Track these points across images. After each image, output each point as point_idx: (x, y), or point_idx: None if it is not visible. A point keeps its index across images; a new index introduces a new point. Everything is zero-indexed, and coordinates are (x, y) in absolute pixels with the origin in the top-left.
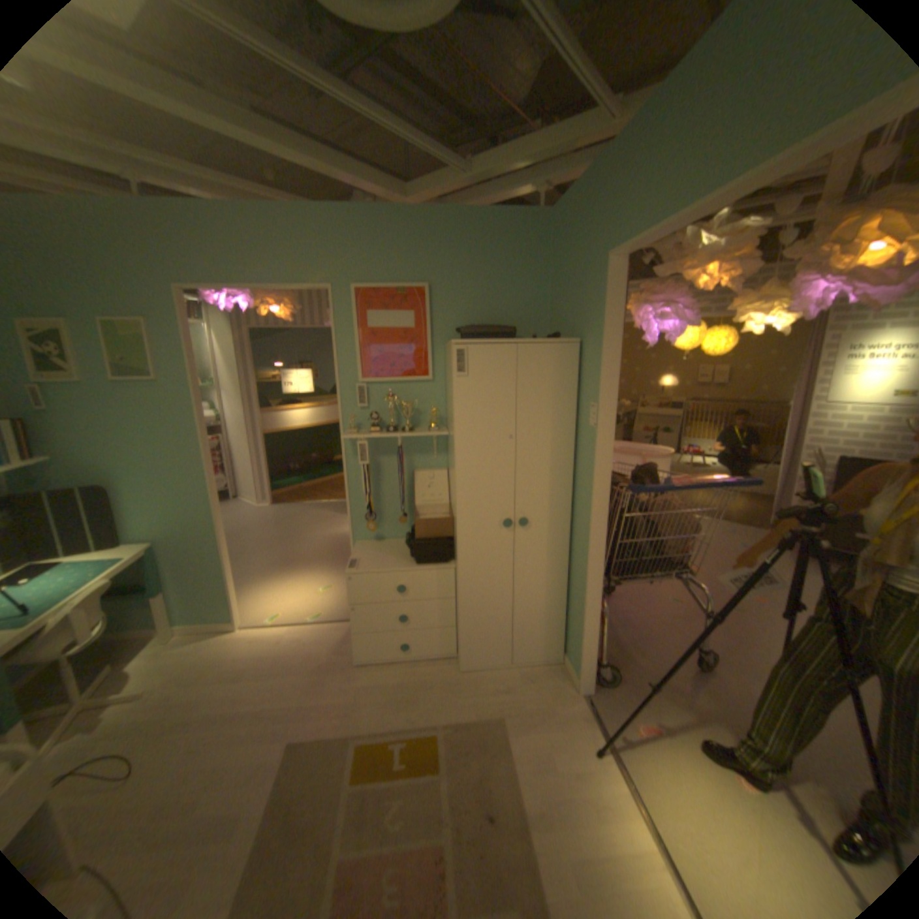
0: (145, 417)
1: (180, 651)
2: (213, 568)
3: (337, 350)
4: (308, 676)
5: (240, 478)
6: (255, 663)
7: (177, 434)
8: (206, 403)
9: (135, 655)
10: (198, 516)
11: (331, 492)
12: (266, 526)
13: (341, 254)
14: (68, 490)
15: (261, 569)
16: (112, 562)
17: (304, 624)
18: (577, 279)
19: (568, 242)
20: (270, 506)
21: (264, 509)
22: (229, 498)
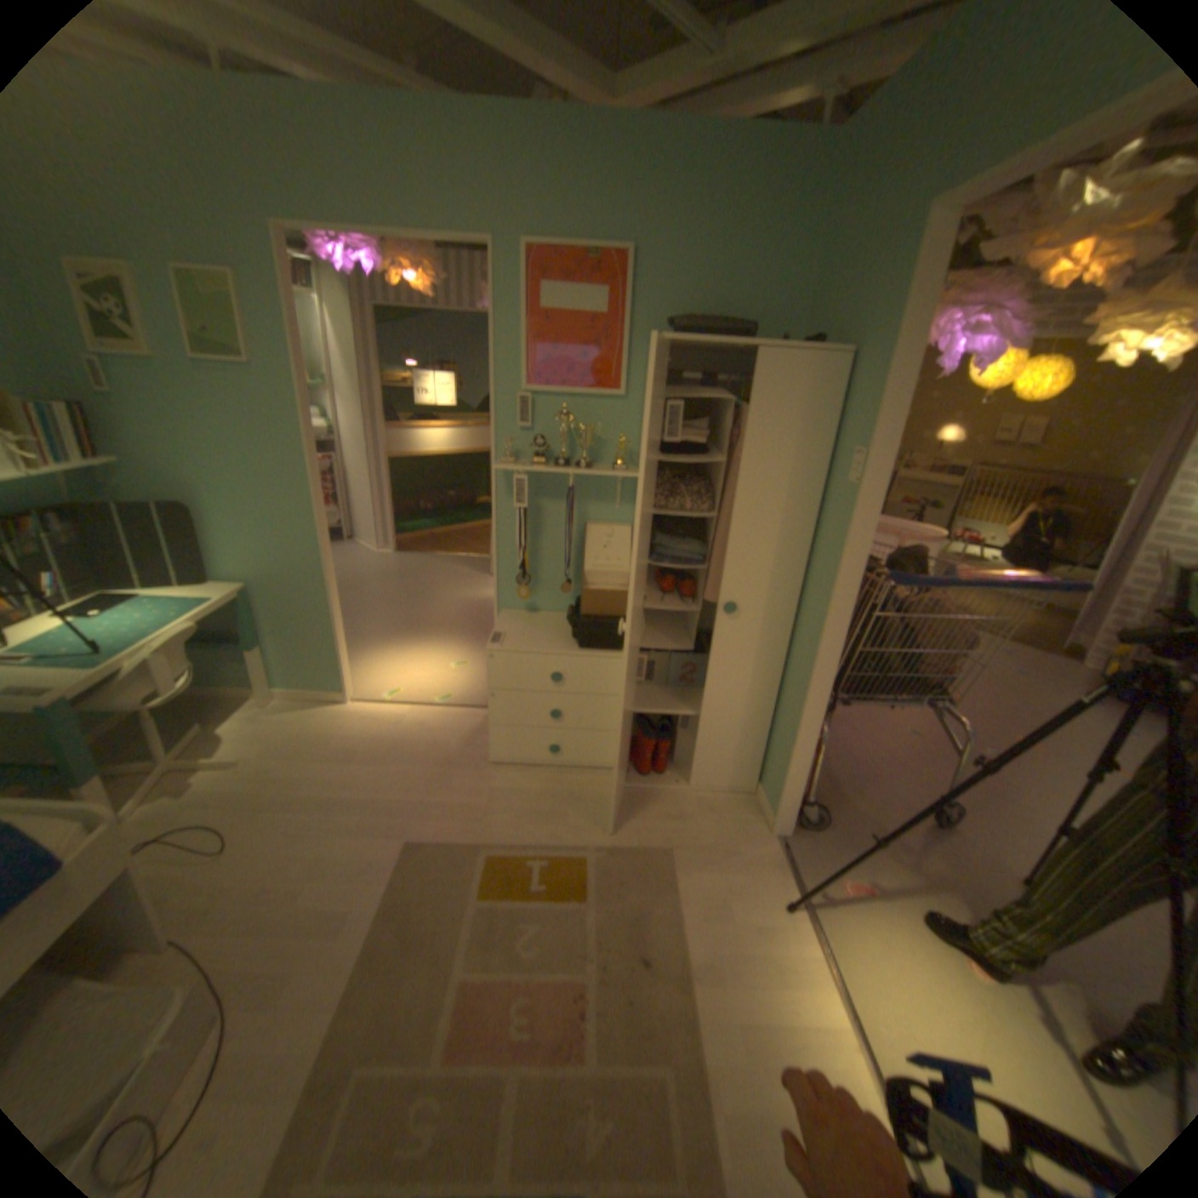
0: (234, 416)
1: (281, 719)
2: (321, 624)
3: (493, 340)
4: (433, 768)
5: (356, 515)
6: (369, 745)
7: (276, 443)
8: (315, 410)
9: (228, 717)
10: (303, 556)
11: (471, 544)
12: (387, 580)
13: (510, 188)
14: (141, 505)
15: (379, 632)
16: (198, 603)
17: (430, 705)
18: (865, 250)
19: (859, 187)
20: (393, 554)
21: (386, 557)
22: (343, 539)
